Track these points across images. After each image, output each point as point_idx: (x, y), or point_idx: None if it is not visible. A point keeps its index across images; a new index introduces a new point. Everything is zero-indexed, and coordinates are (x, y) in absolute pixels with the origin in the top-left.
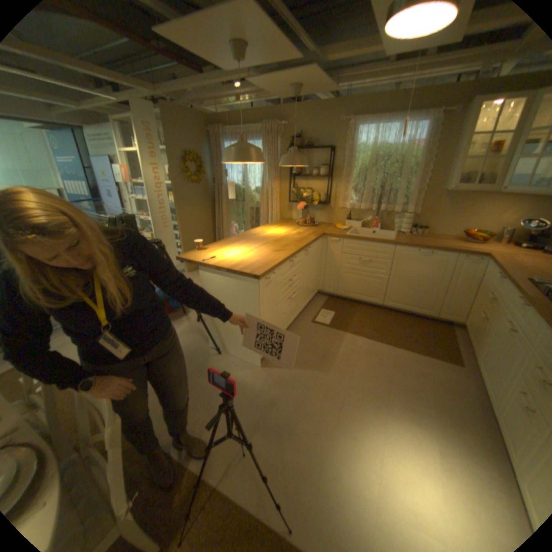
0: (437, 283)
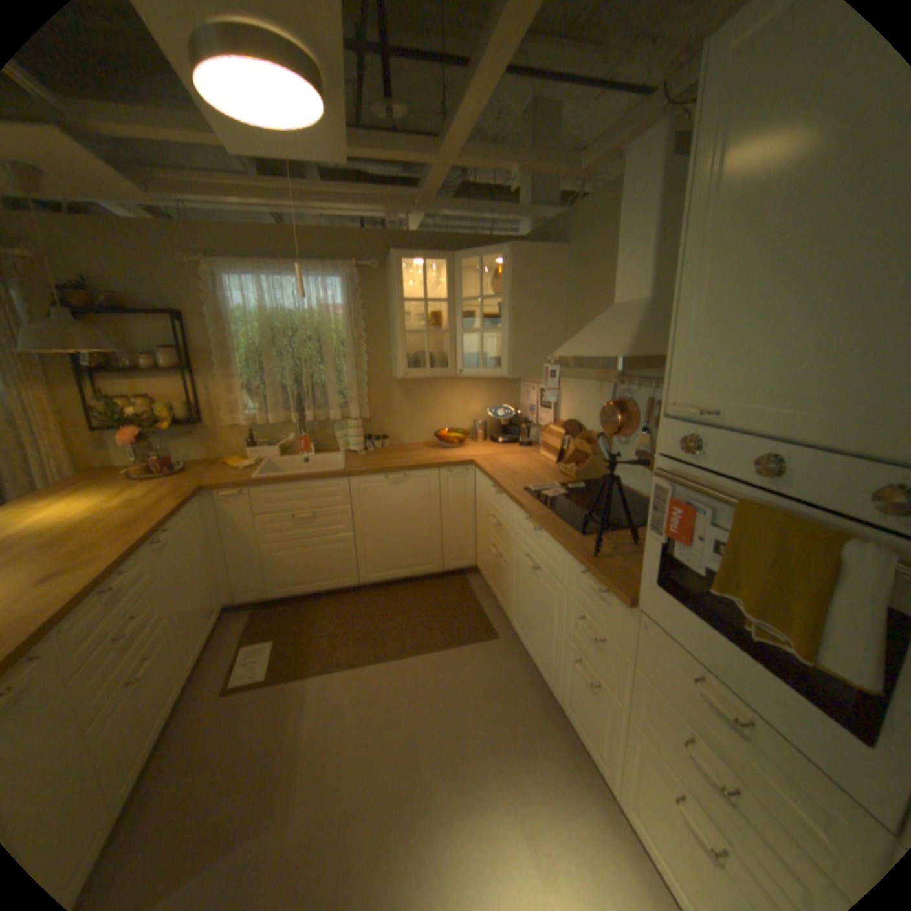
0: (425, 520)
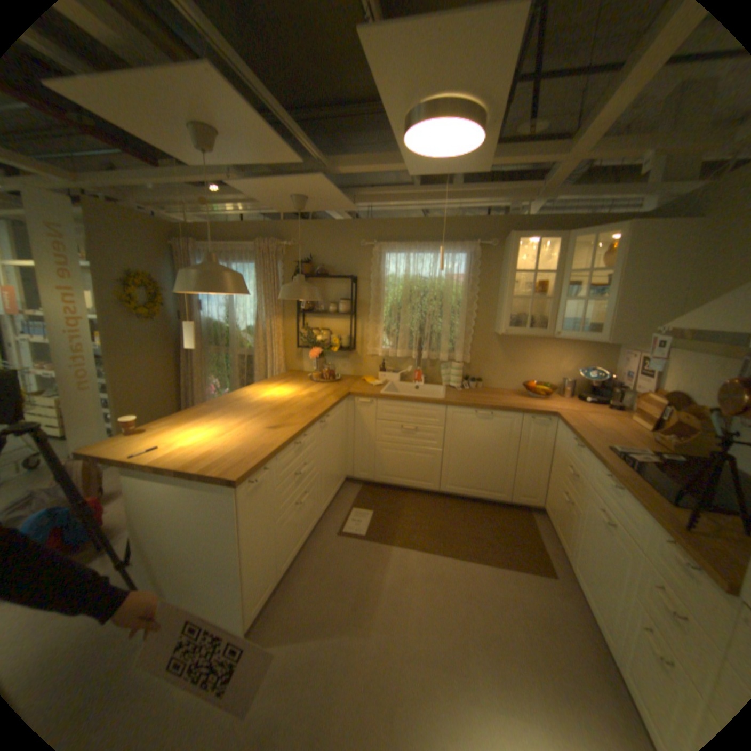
0: (504, 455)
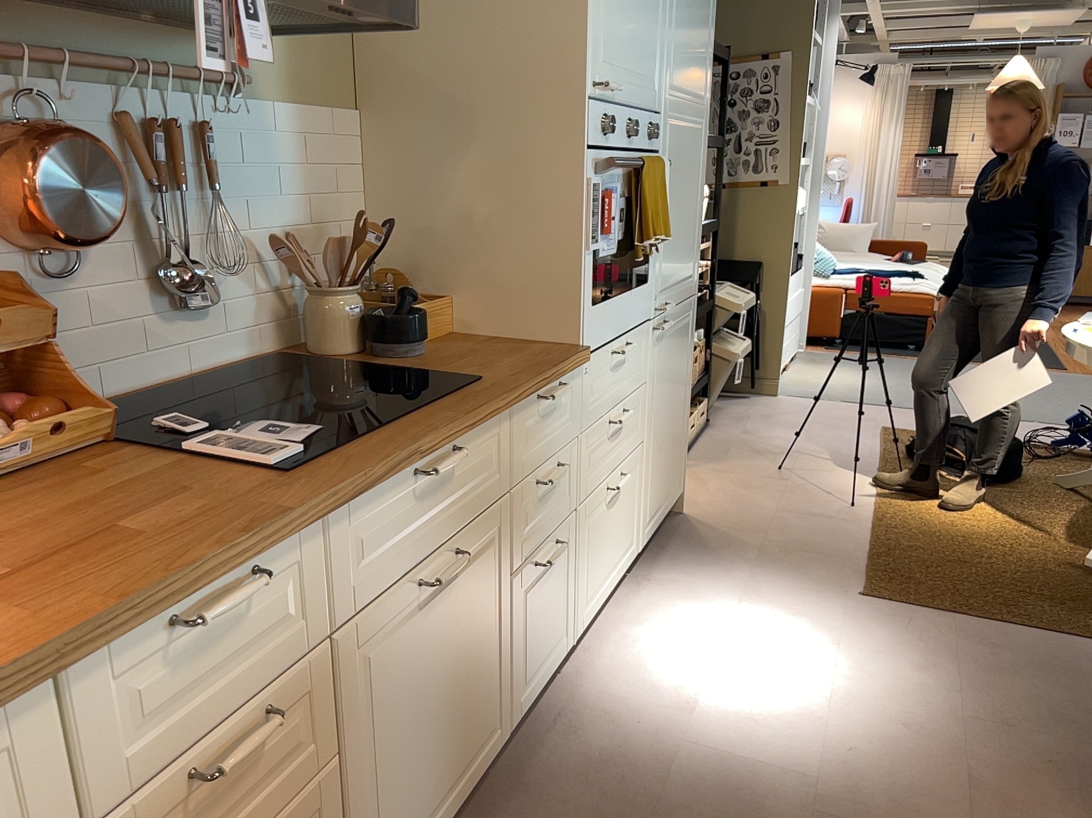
0: None
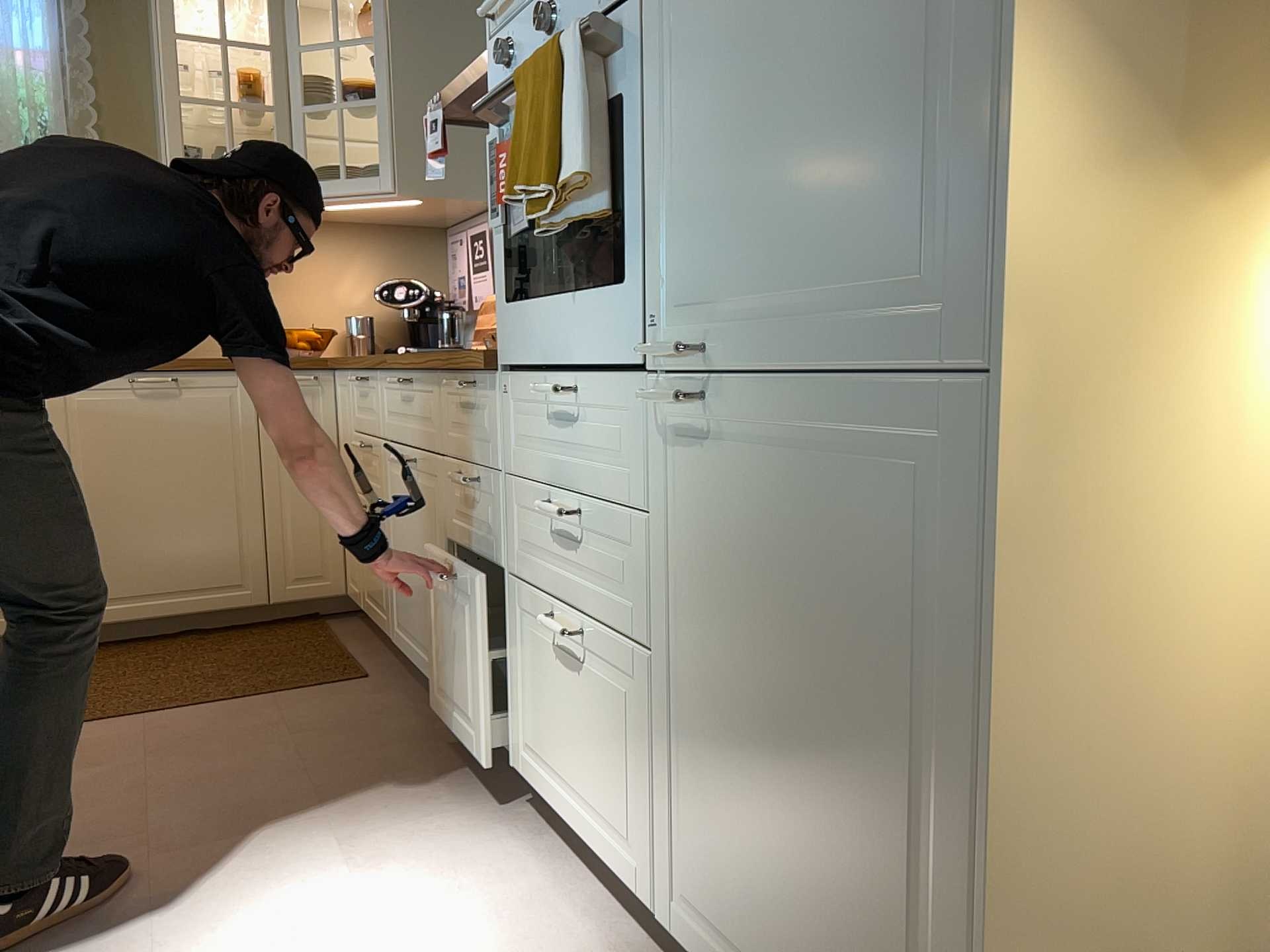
0: (227, 482)
